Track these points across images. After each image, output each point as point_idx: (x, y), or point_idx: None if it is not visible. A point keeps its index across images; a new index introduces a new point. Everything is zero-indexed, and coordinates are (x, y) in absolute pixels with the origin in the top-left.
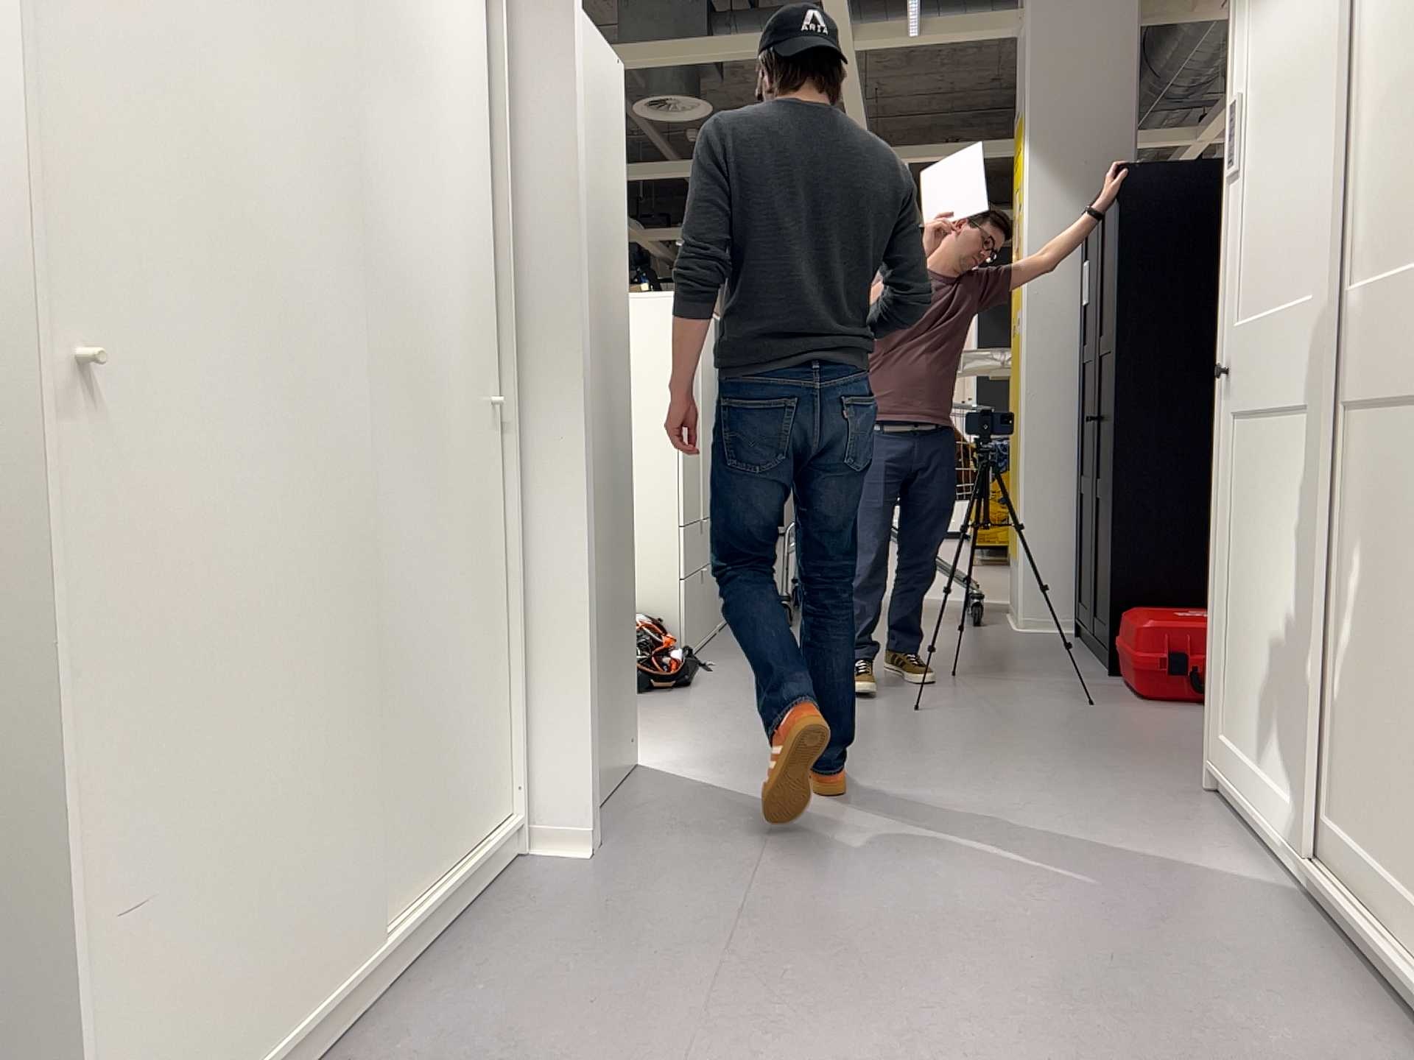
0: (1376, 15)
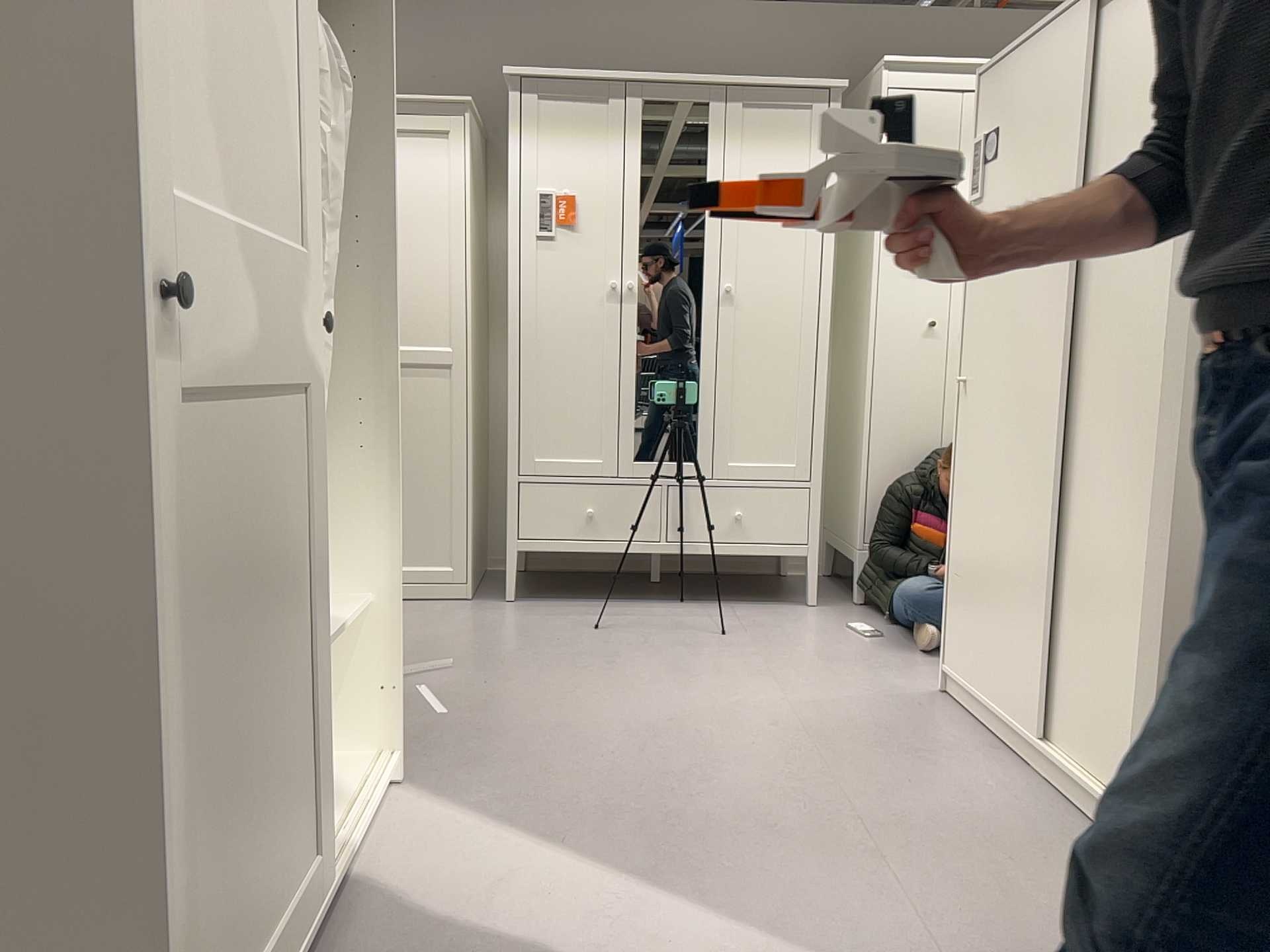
0: None
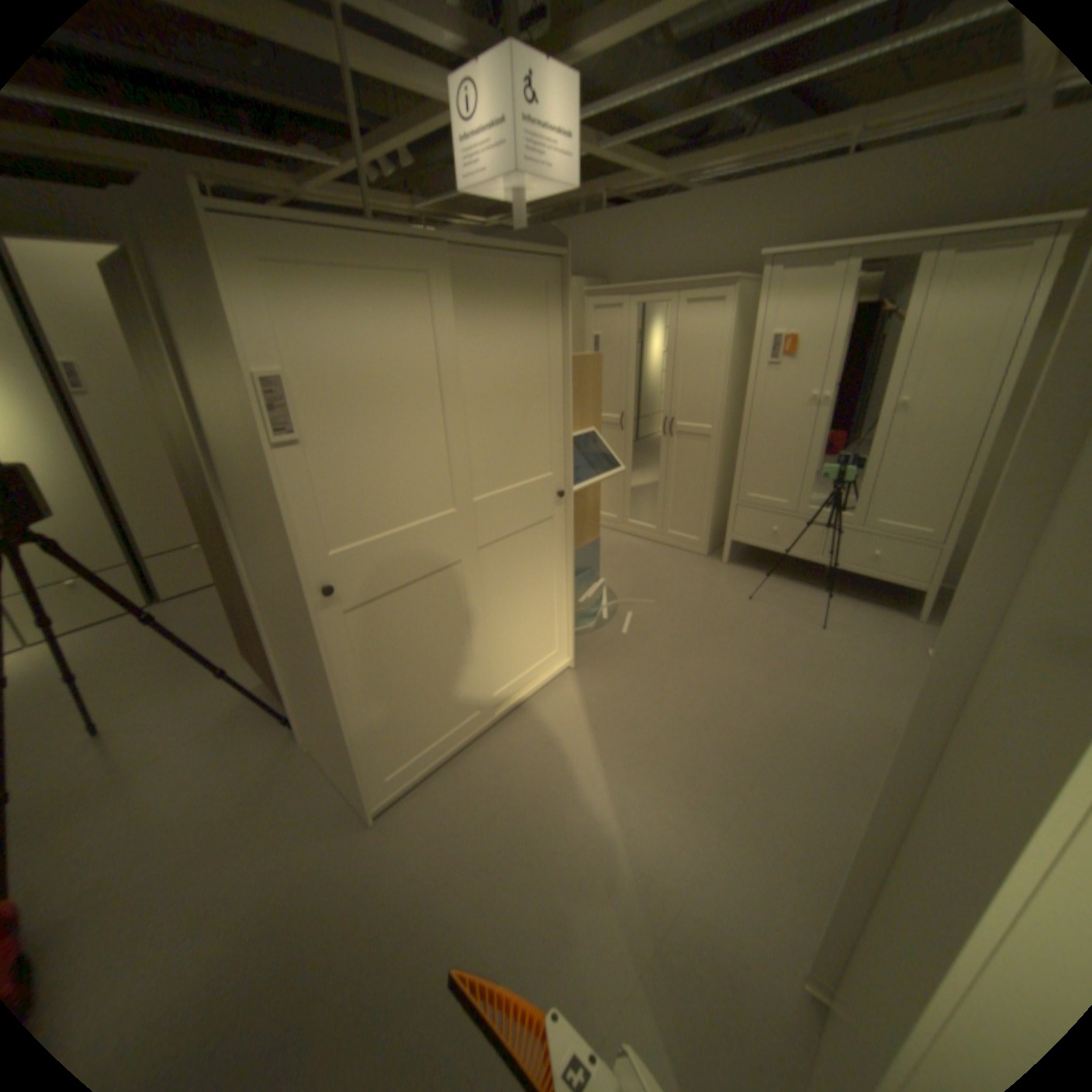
0: (478, 377)
